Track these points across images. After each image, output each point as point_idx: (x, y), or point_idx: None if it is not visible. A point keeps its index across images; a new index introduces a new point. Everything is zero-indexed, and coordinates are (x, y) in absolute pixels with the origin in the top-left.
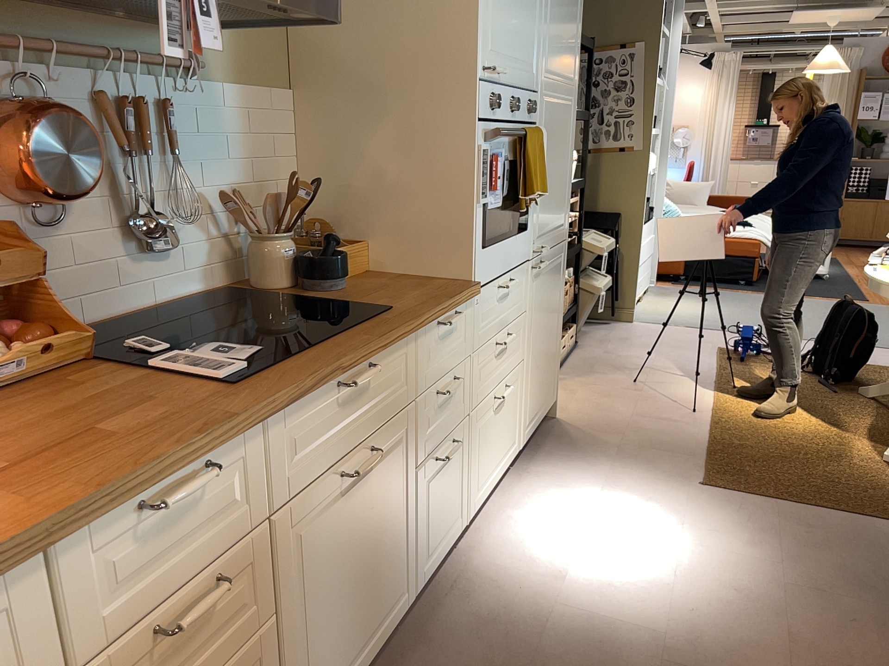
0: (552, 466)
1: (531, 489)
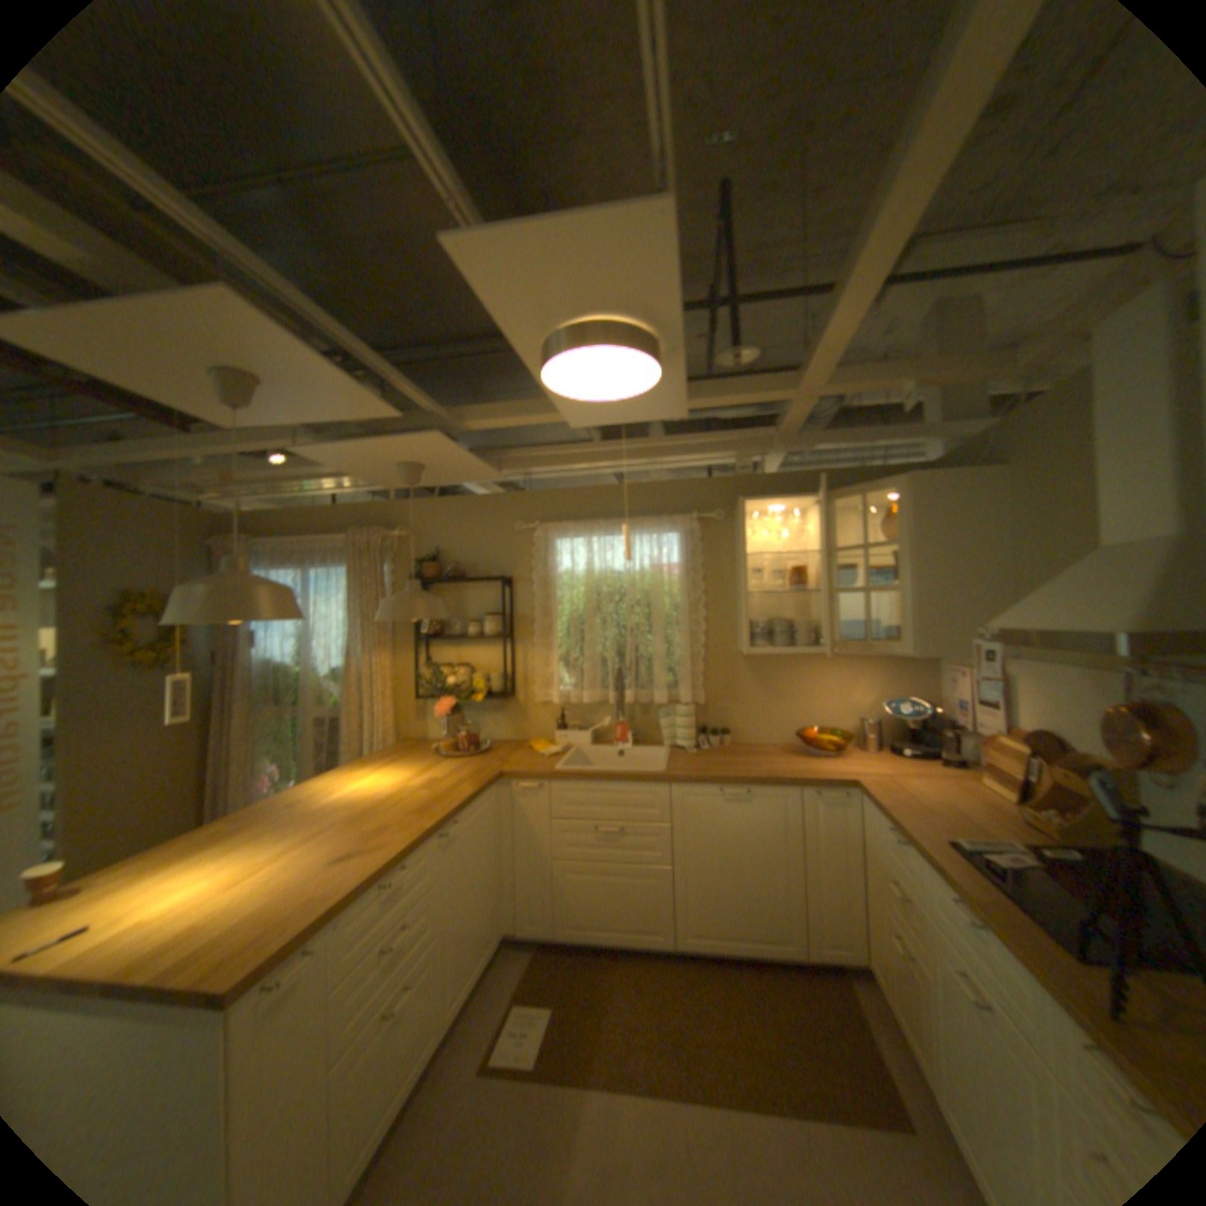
0: None
1: None
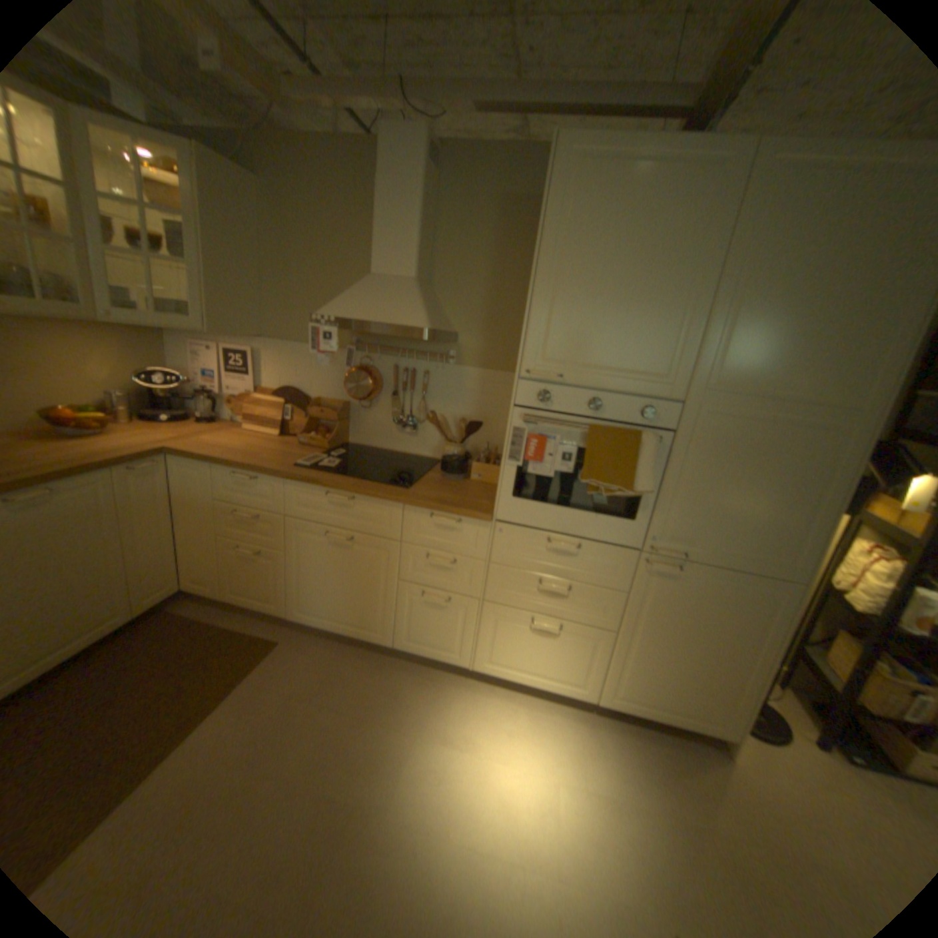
0: (617, 750)
1: (566, 729)
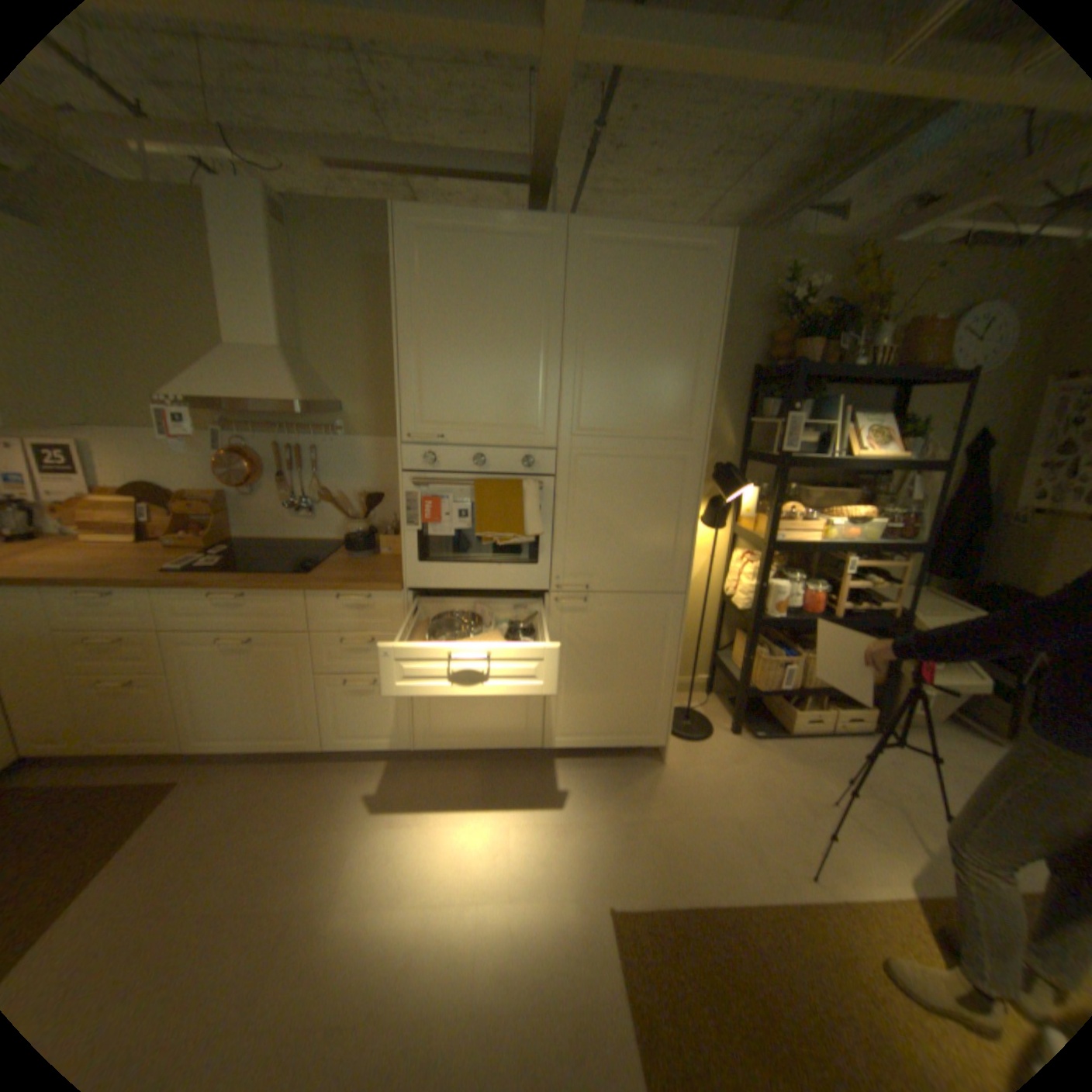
0: (564, 783)
1: (516, 780)
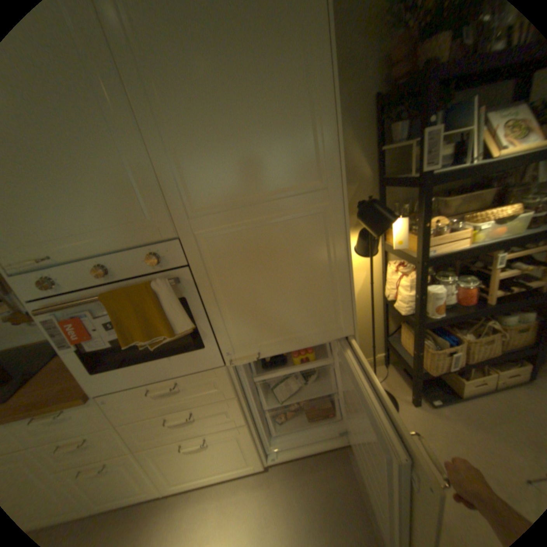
0: (286, 500)
1: (247, 504)
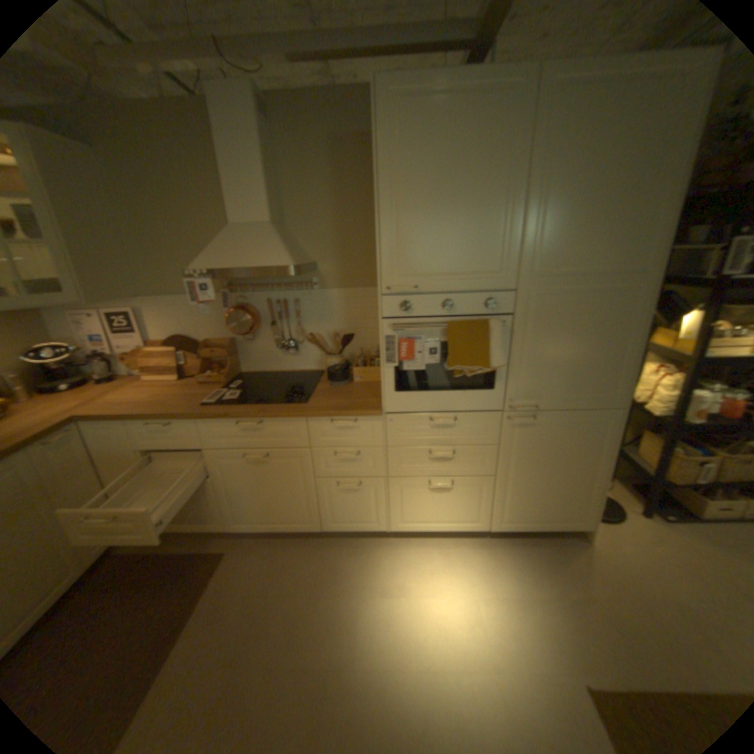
0: (512, 561)
1: (472, 557)
